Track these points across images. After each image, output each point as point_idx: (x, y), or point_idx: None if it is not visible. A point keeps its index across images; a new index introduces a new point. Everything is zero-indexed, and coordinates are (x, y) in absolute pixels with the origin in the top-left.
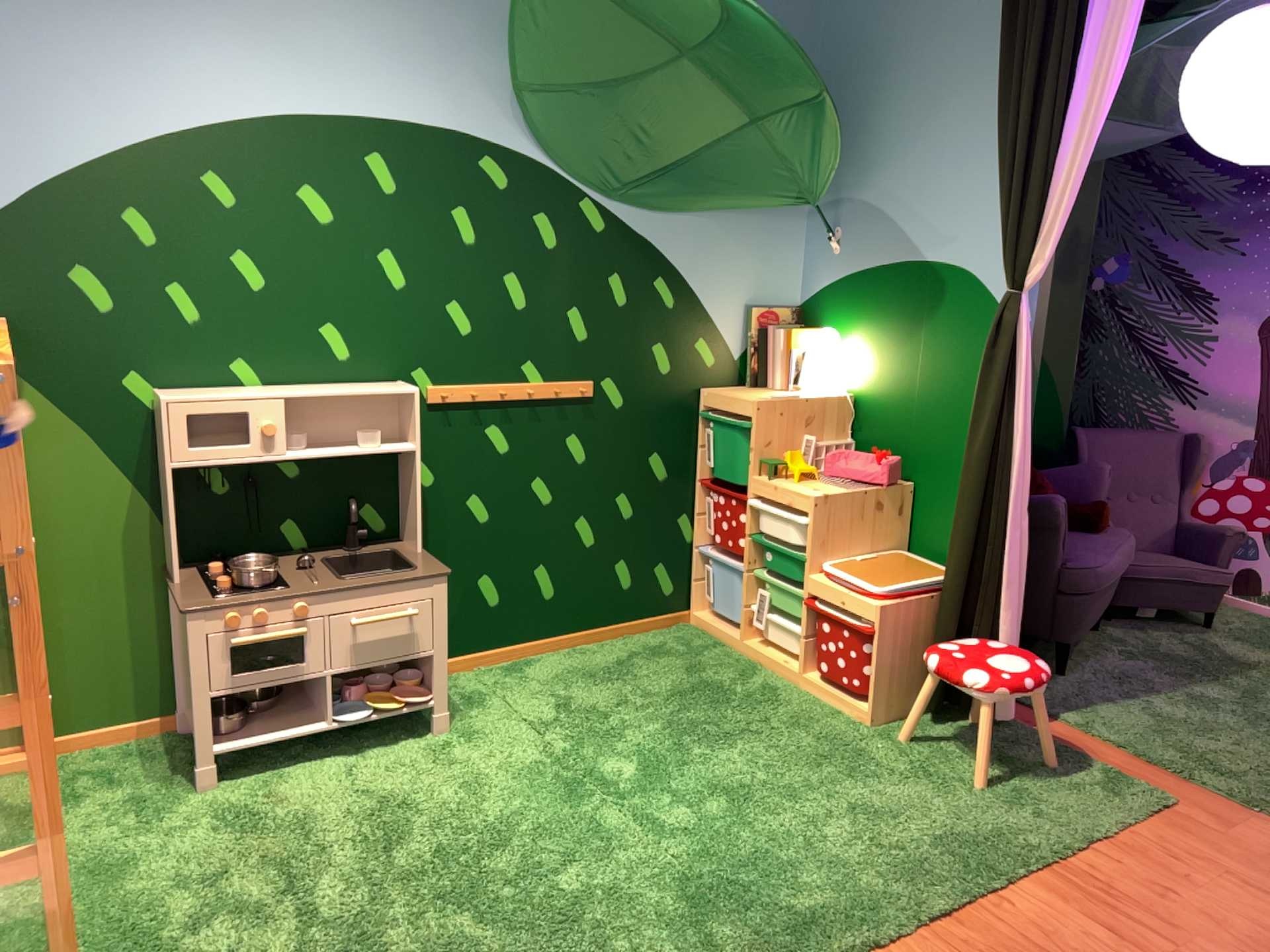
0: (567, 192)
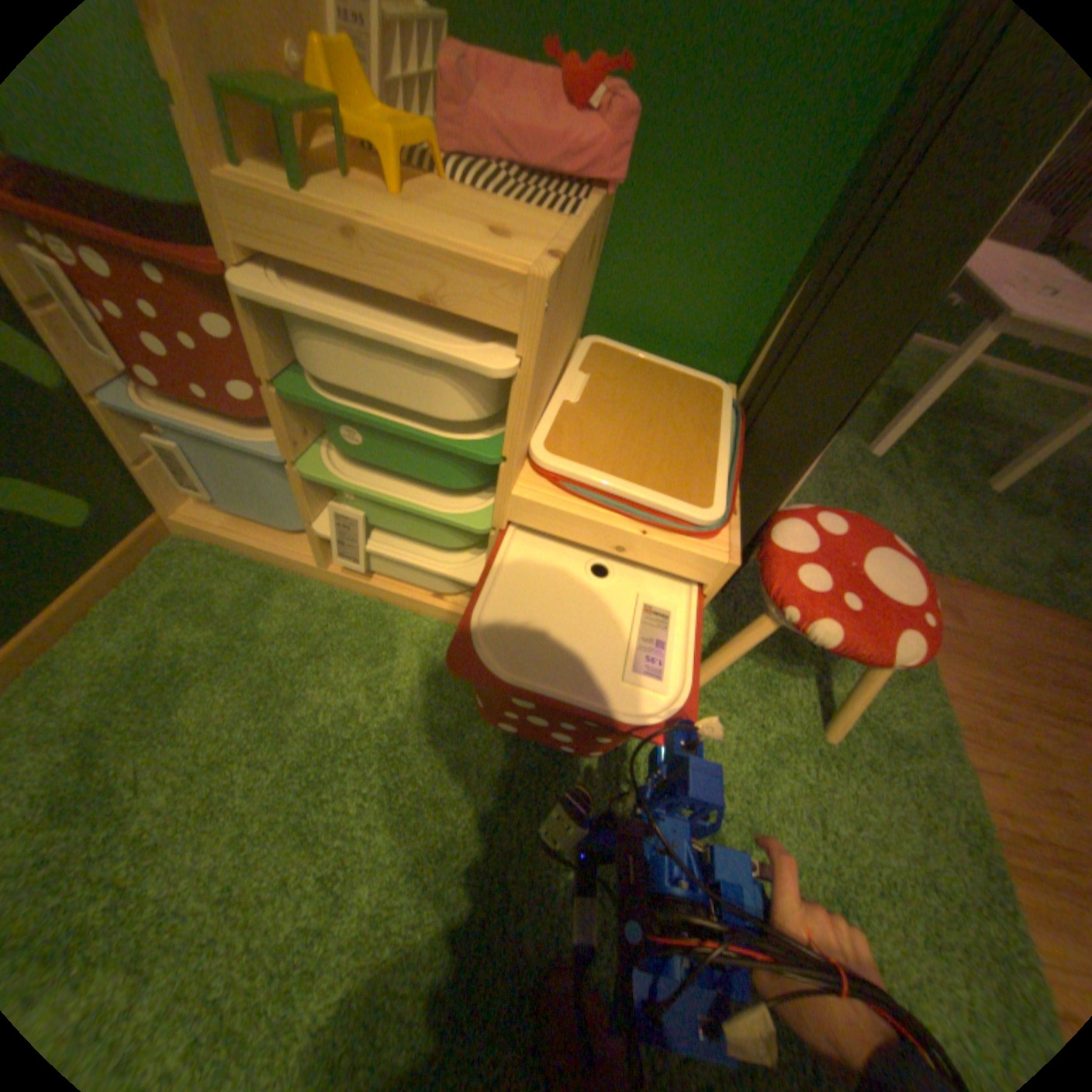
0: None
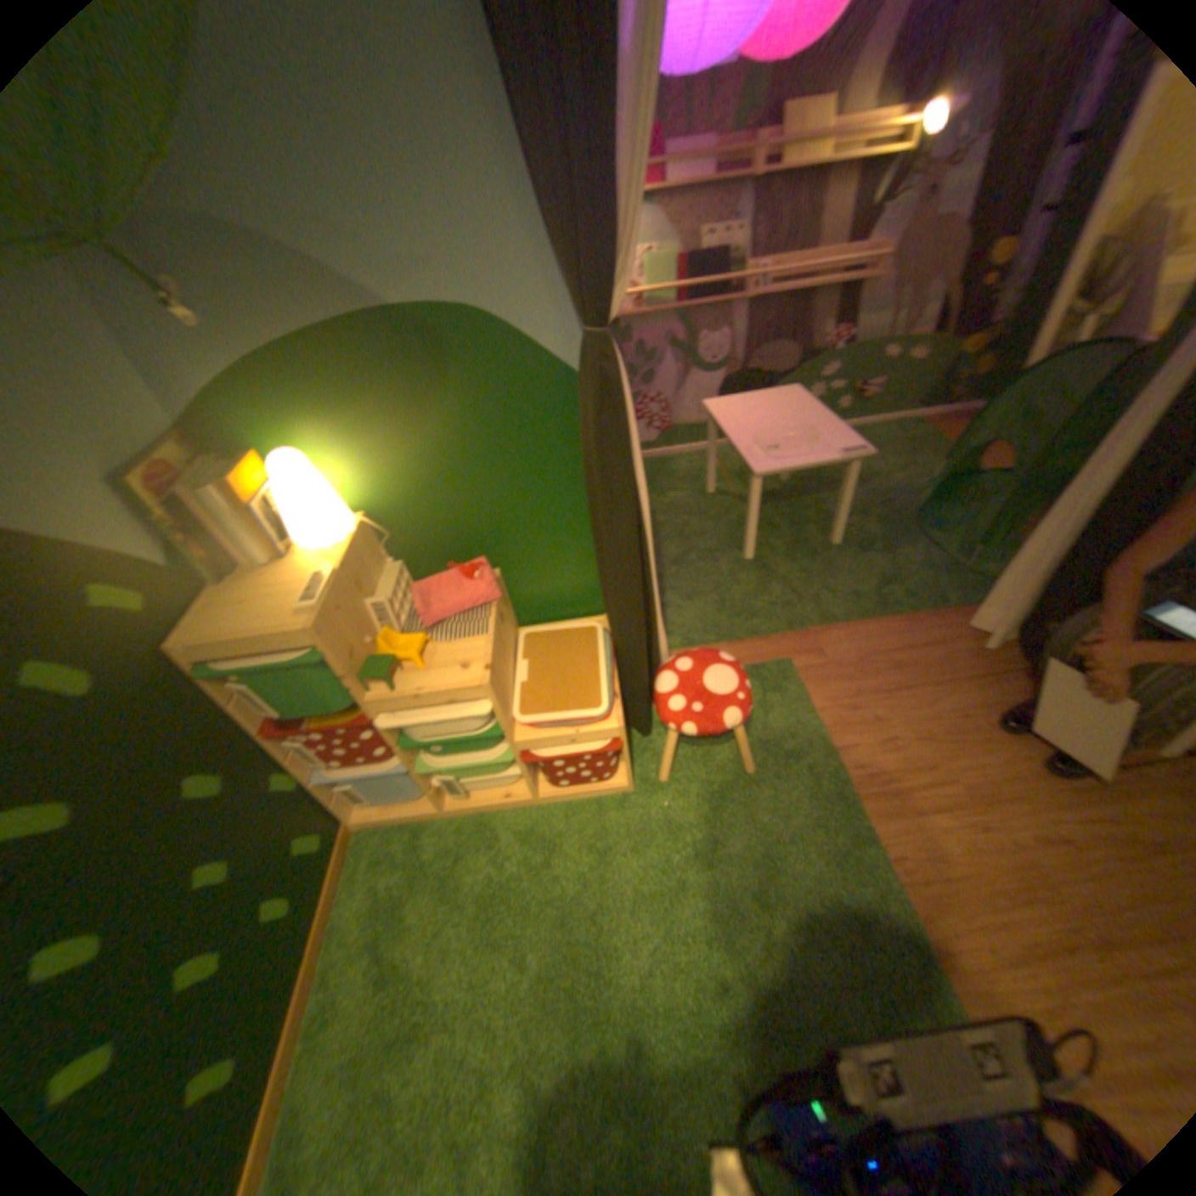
0: None
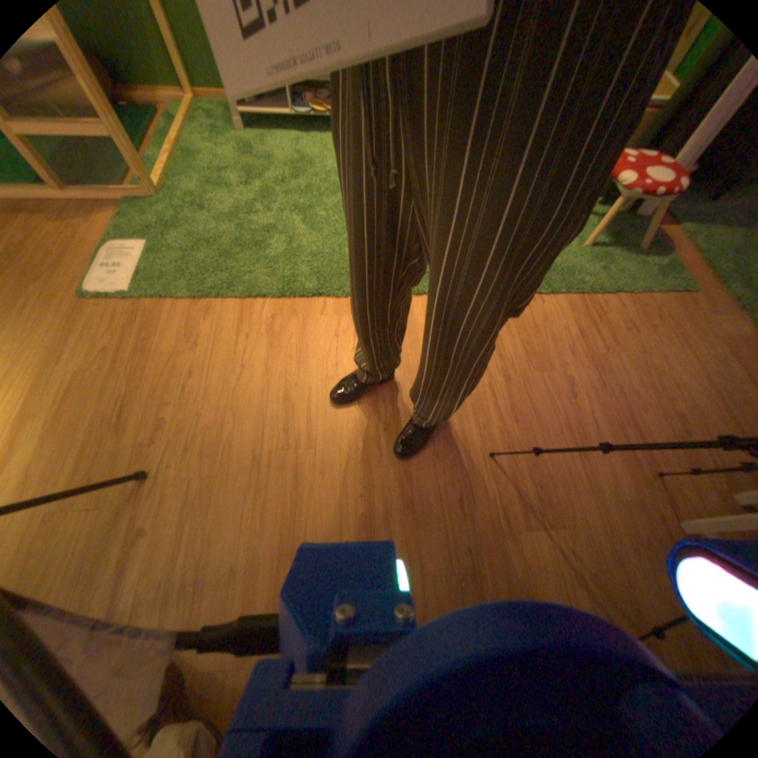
0: None
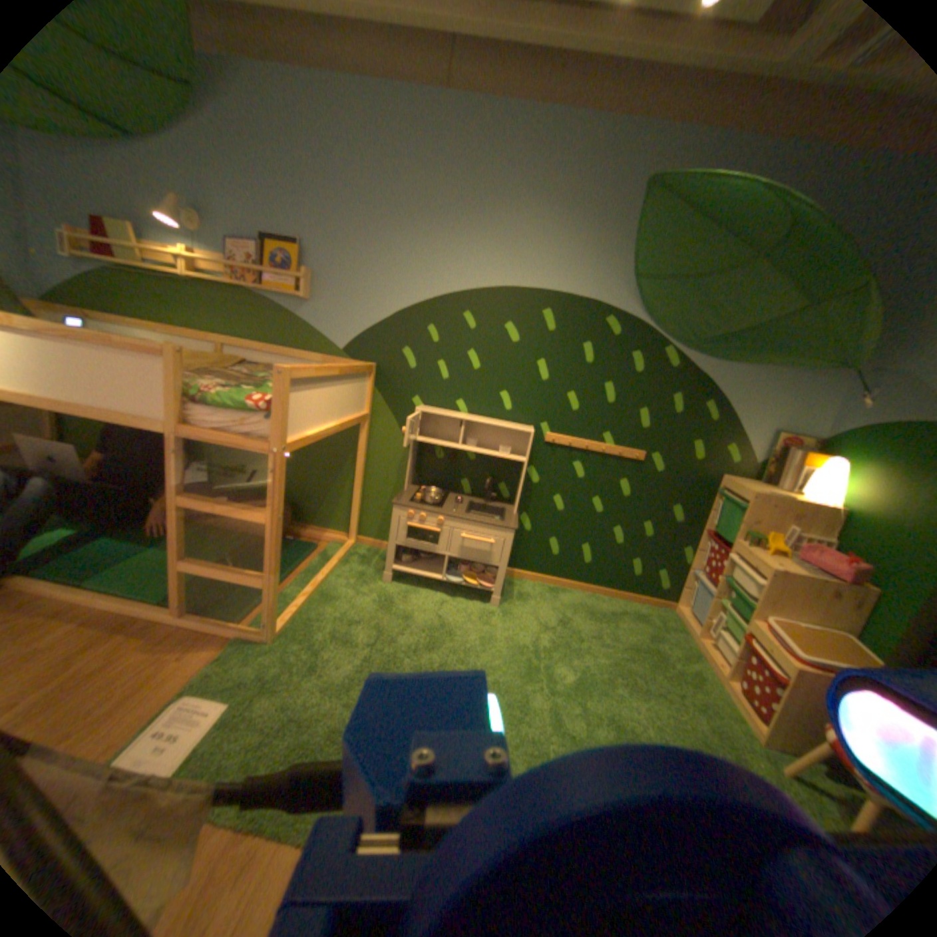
0: (655, 335)
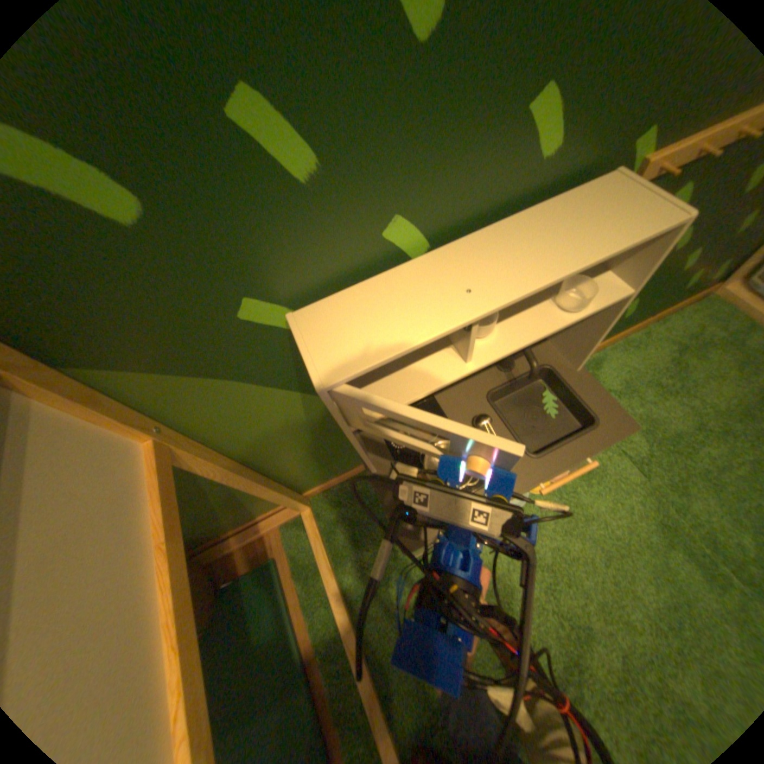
0: None
